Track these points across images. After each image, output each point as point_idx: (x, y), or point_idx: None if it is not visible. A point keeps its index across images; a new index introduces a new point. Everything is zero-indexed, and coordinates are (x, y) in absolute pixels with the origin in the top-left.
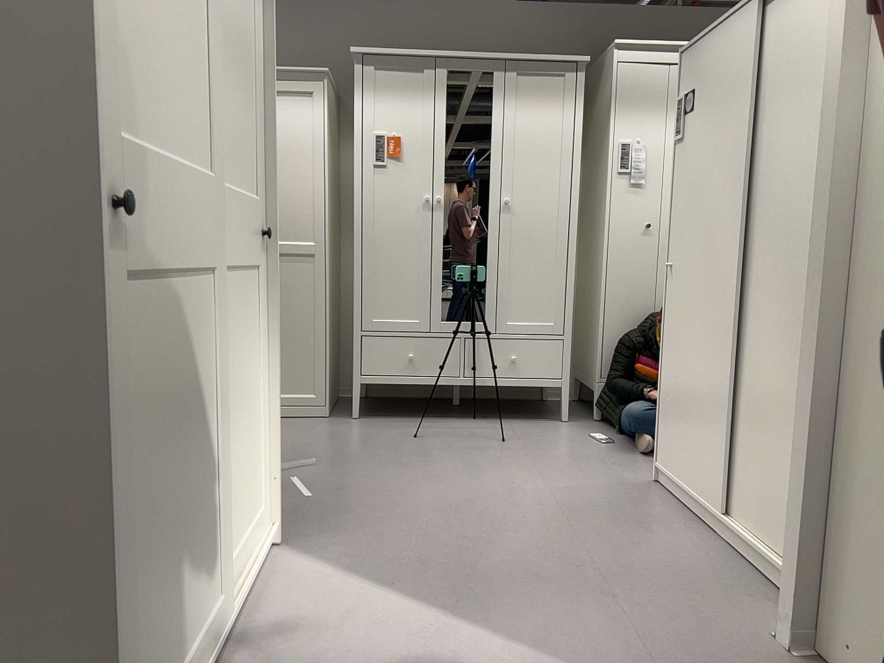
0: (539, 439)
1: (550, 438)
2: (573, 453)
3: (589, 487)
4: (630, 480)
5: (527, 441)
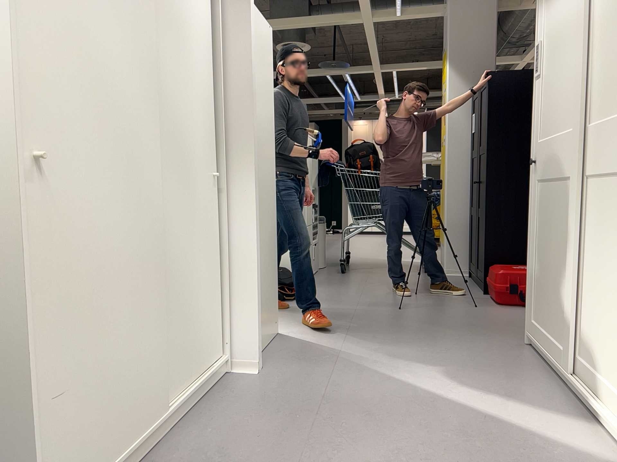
0: None
1: None
2: None
3: None
4: None
5: None
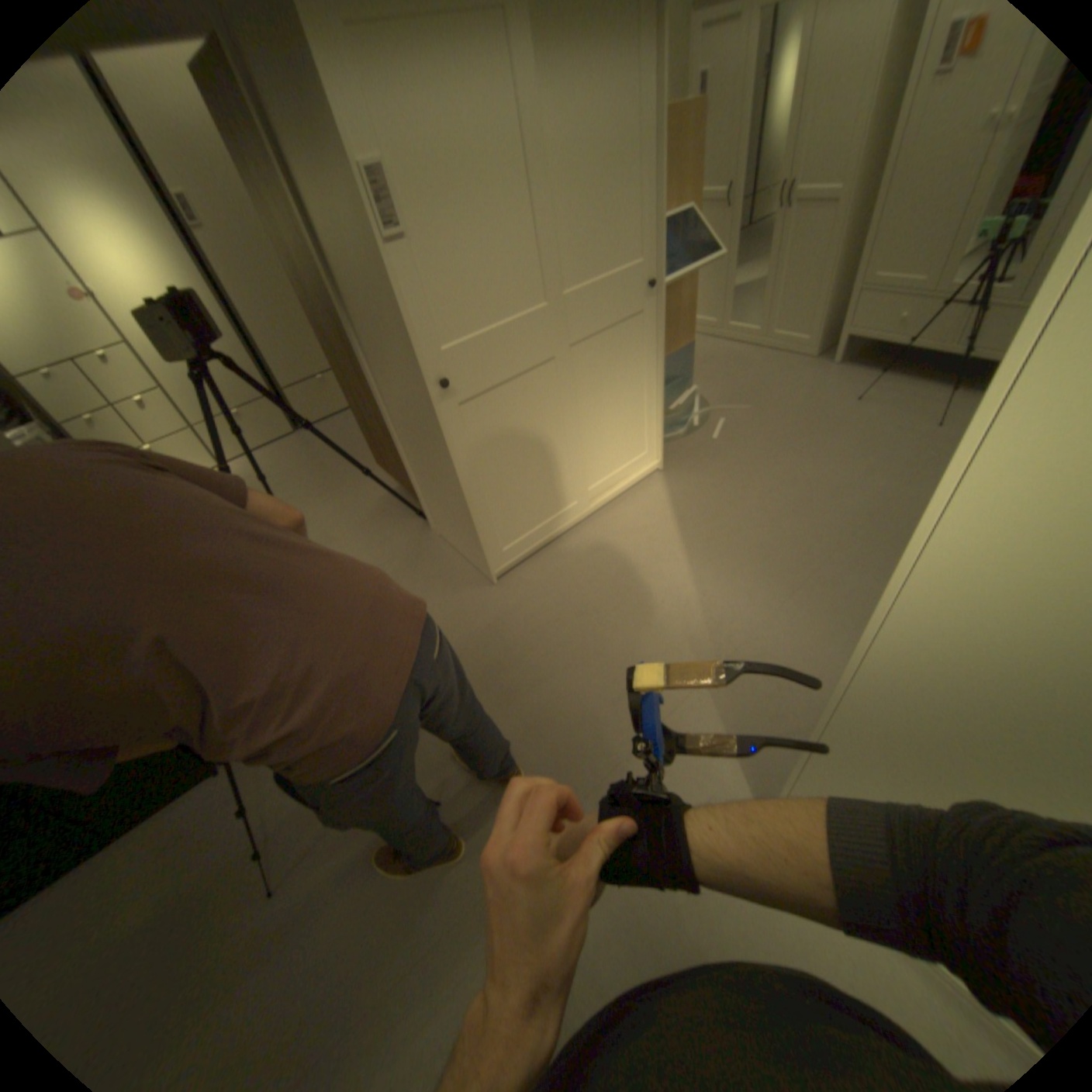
0: None
1: None
2: None
3: None
4: None
5: None
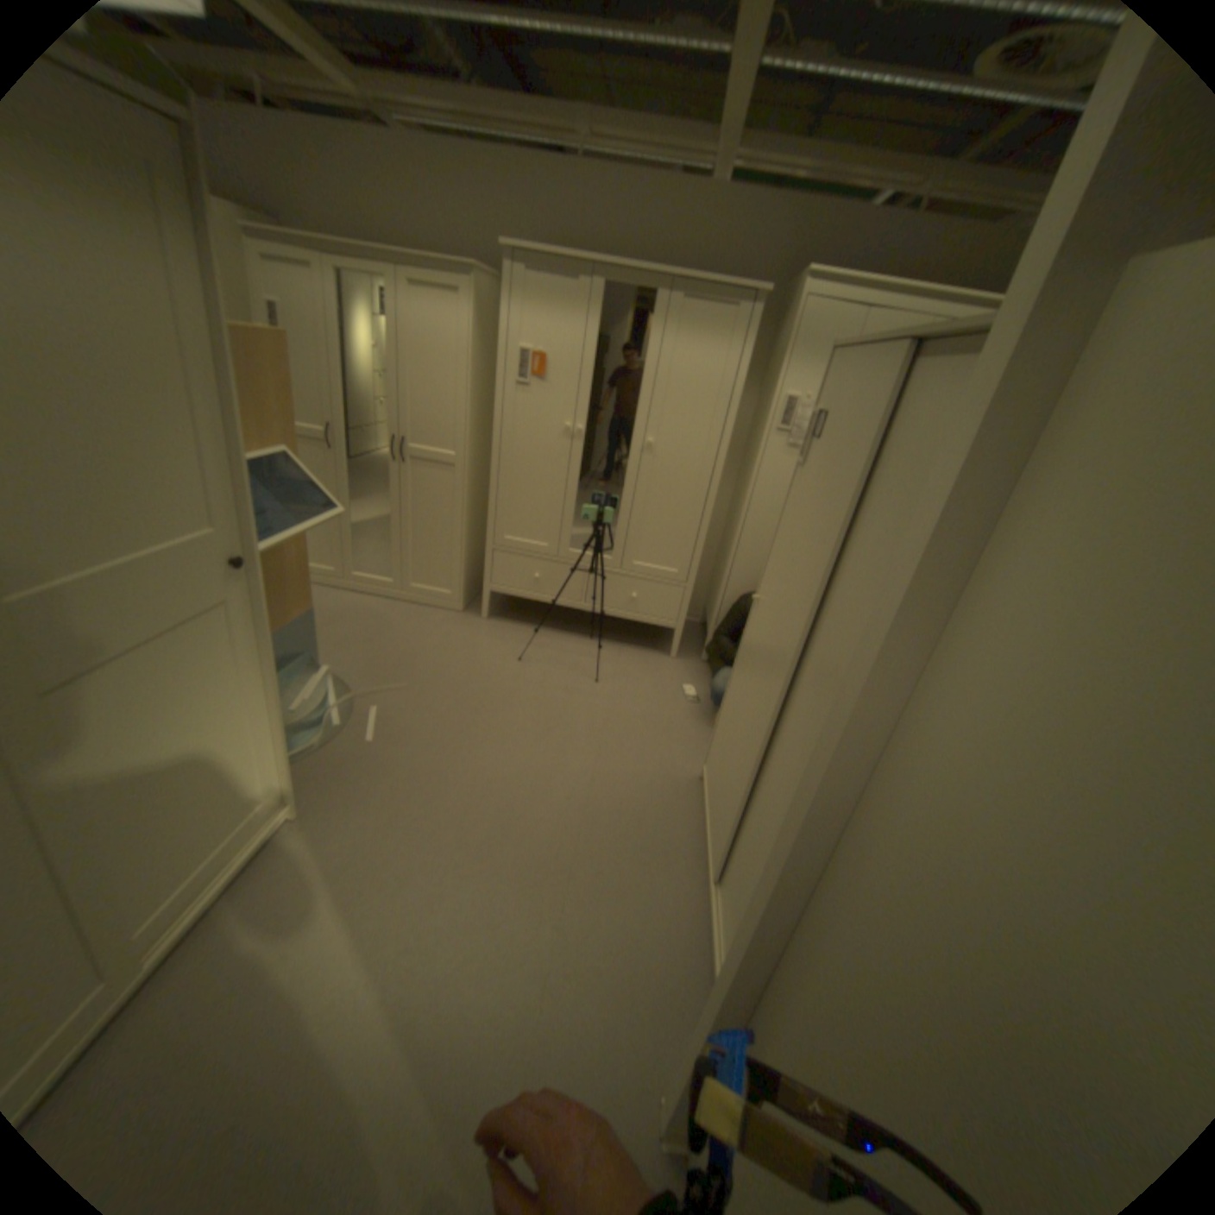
0: (630, 685)
1: (642, 684)
2: (650, 712)
3: (633, 773)
4: (678, 771)
5: (618, 685)
